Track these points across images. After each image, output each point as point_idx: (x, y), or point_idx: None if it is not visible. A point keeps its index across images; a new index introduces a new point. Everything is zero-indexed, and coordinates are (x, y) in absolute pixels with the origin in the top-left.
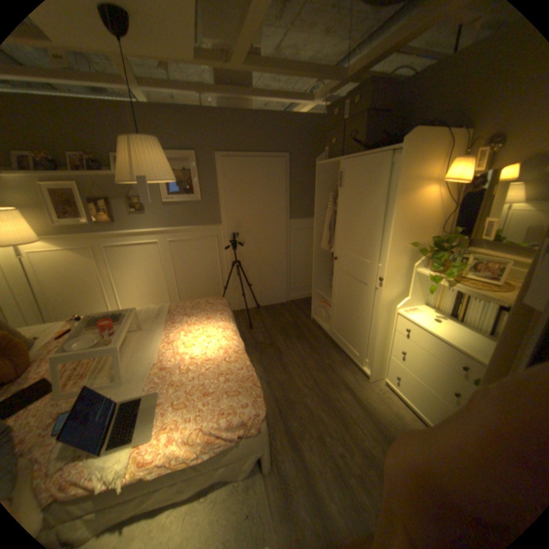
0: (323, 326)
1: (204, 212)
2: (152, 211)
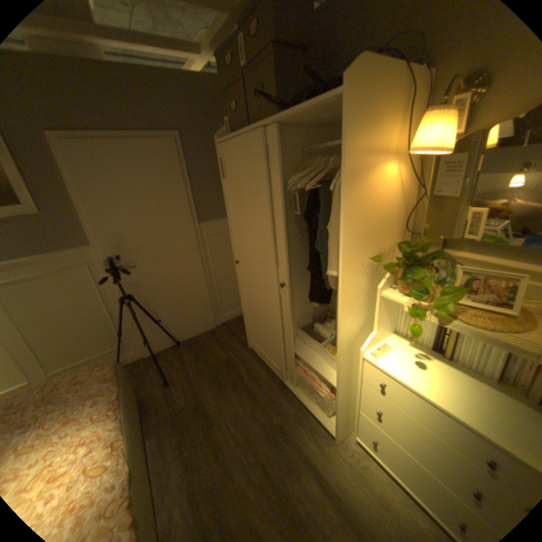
0: (263, 359)
1: (49, 232)
2: None
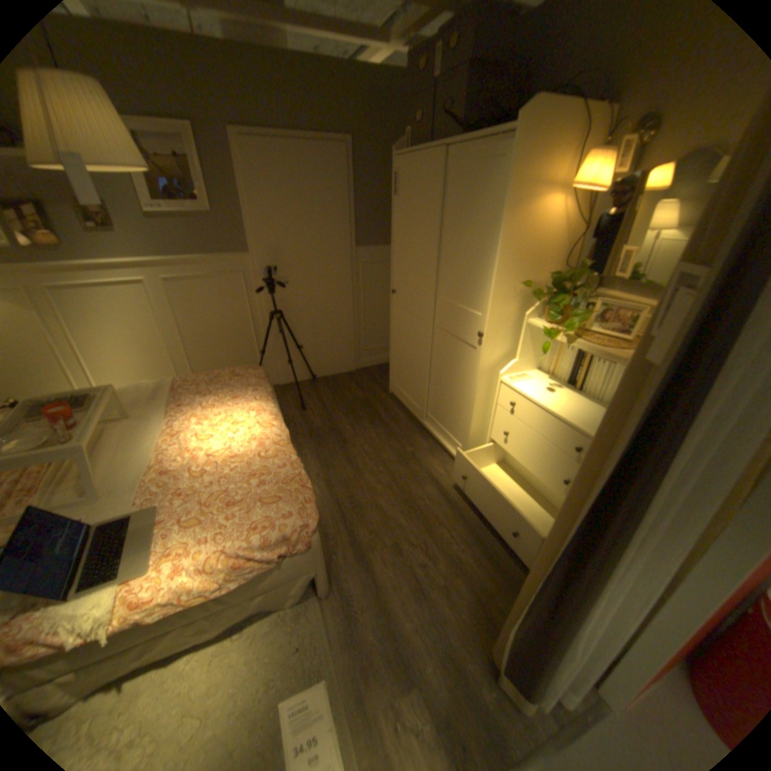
0: (404, 402)
1: (215, 232)
2: (124, 227)
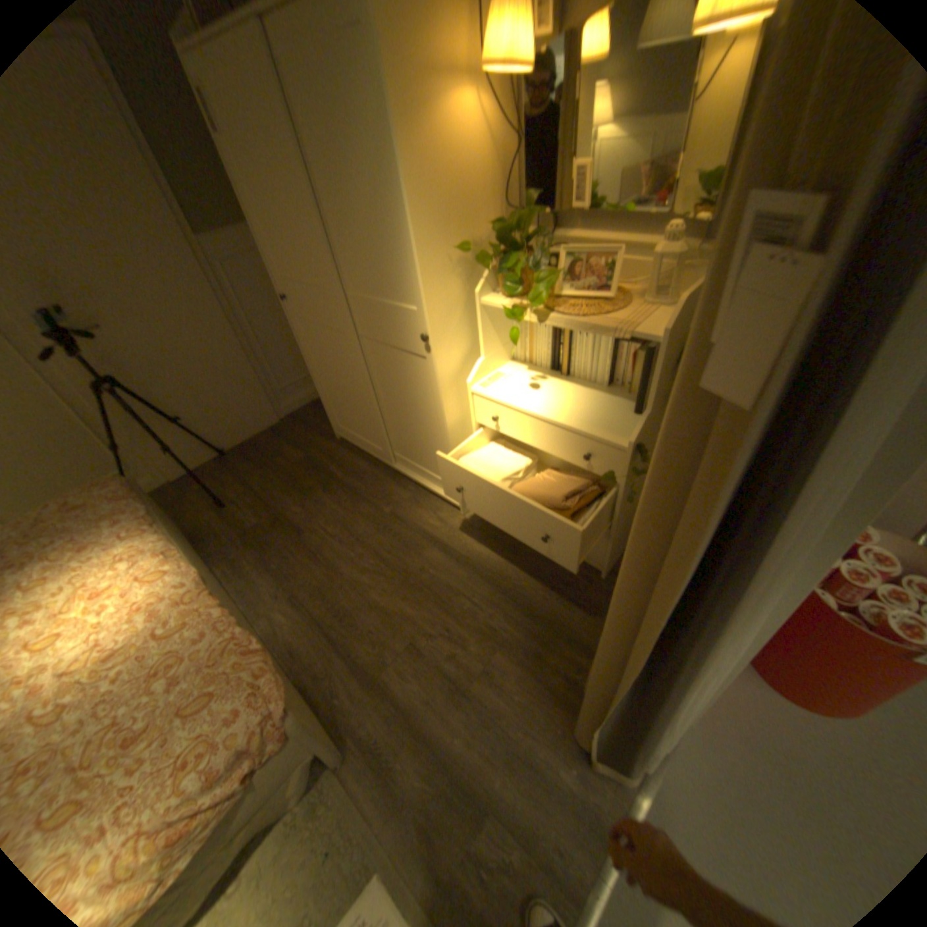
0: (361, 448)
1: None
2: None
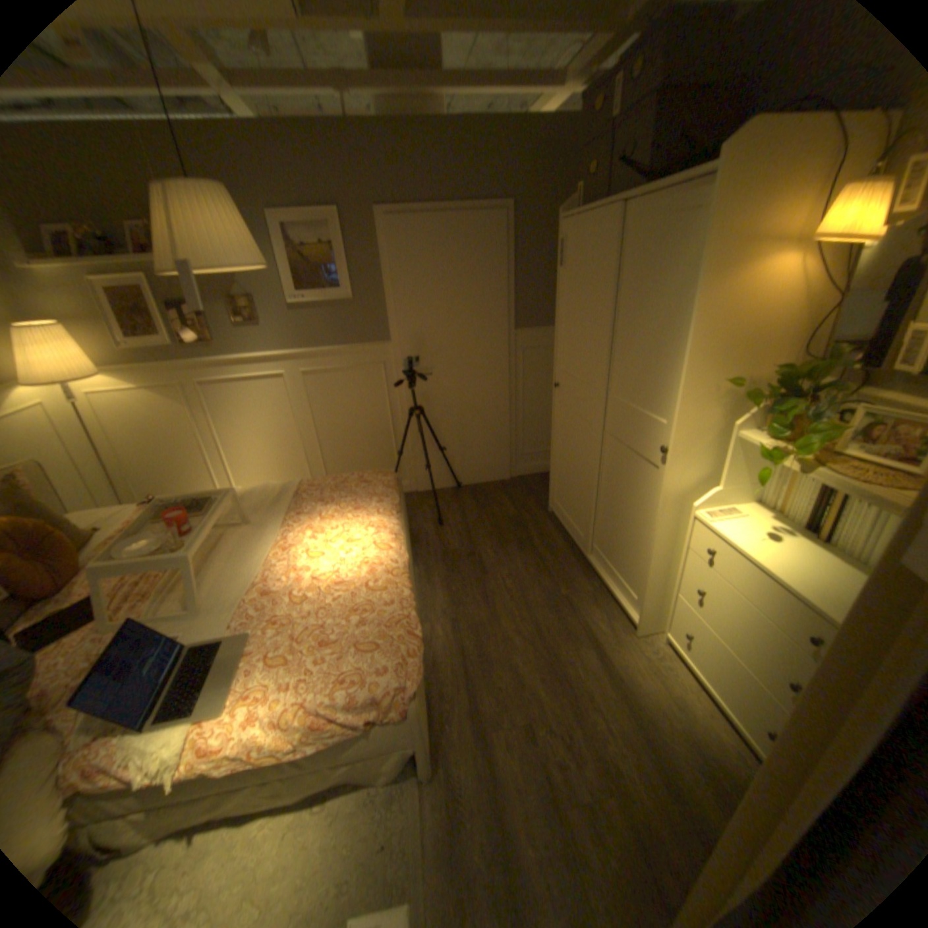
0: (564, 526)
1: (356, 320)
2: (267, 319)
